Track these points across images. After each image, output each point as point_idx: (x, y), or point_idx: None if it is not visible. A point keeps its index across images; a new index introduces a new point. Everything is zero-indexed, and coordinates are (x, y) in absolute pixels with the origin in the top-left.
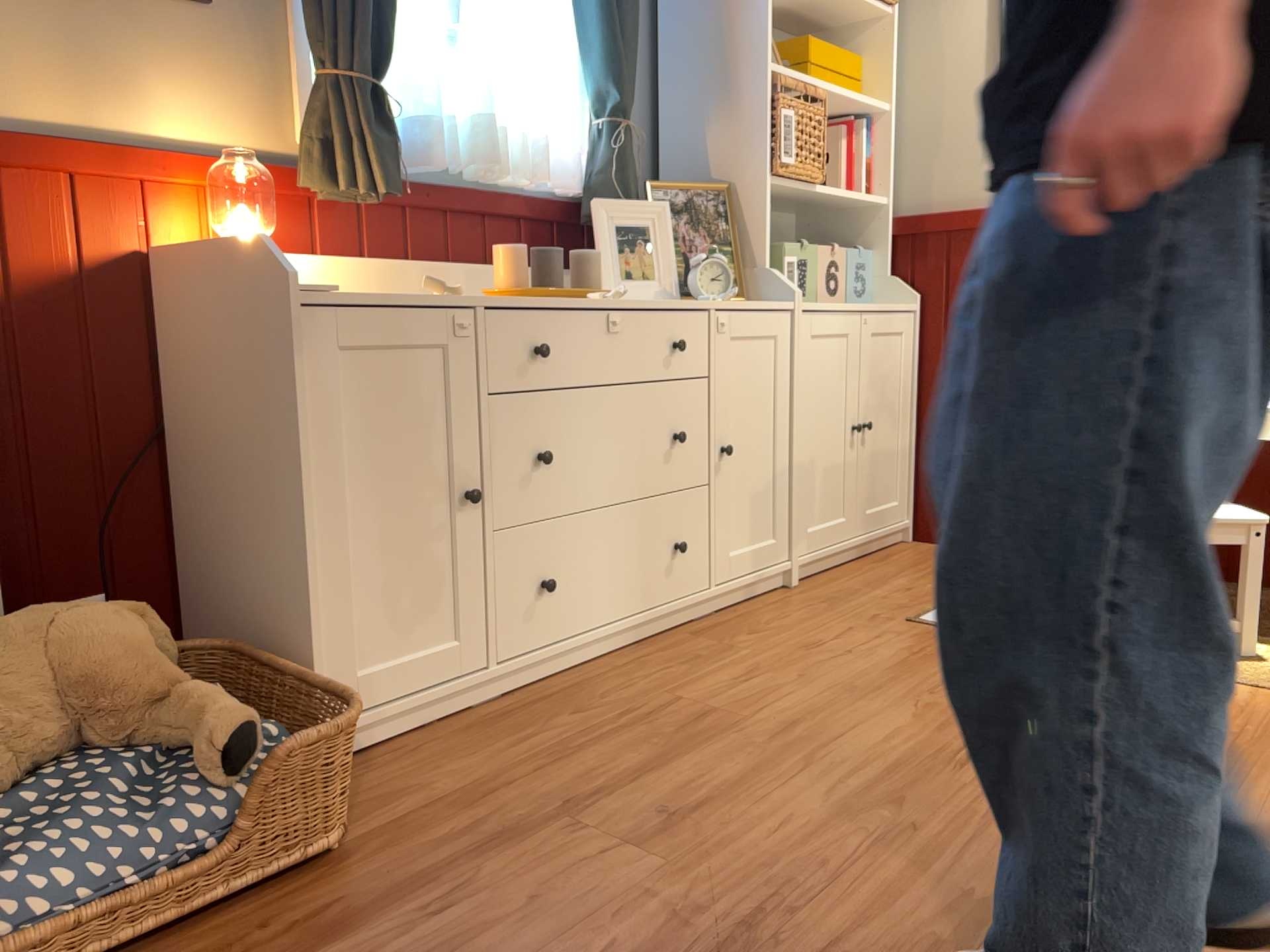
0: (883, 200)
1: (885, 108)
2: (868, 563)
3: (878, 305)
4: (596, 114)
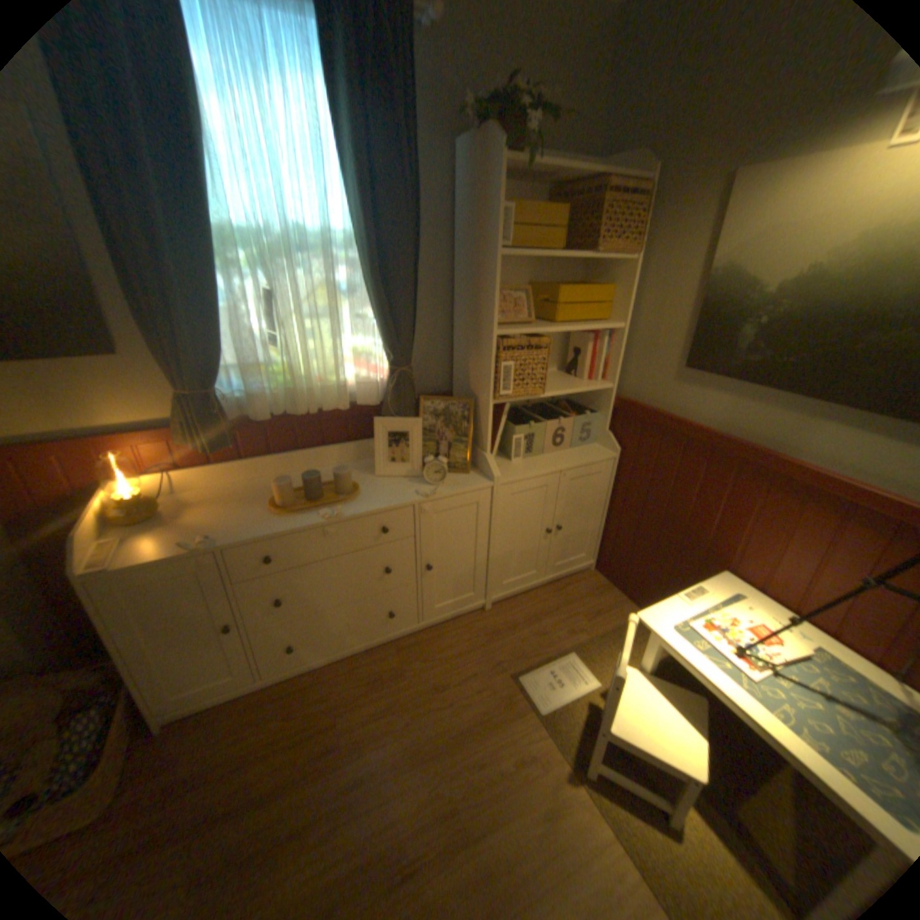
0: (608, 385)
1: (619, 326)
2: (548, 591)
3: (583, 457)
4: (387, 359)
